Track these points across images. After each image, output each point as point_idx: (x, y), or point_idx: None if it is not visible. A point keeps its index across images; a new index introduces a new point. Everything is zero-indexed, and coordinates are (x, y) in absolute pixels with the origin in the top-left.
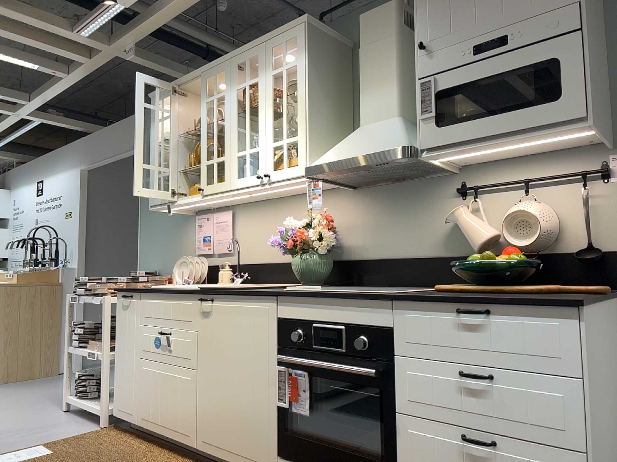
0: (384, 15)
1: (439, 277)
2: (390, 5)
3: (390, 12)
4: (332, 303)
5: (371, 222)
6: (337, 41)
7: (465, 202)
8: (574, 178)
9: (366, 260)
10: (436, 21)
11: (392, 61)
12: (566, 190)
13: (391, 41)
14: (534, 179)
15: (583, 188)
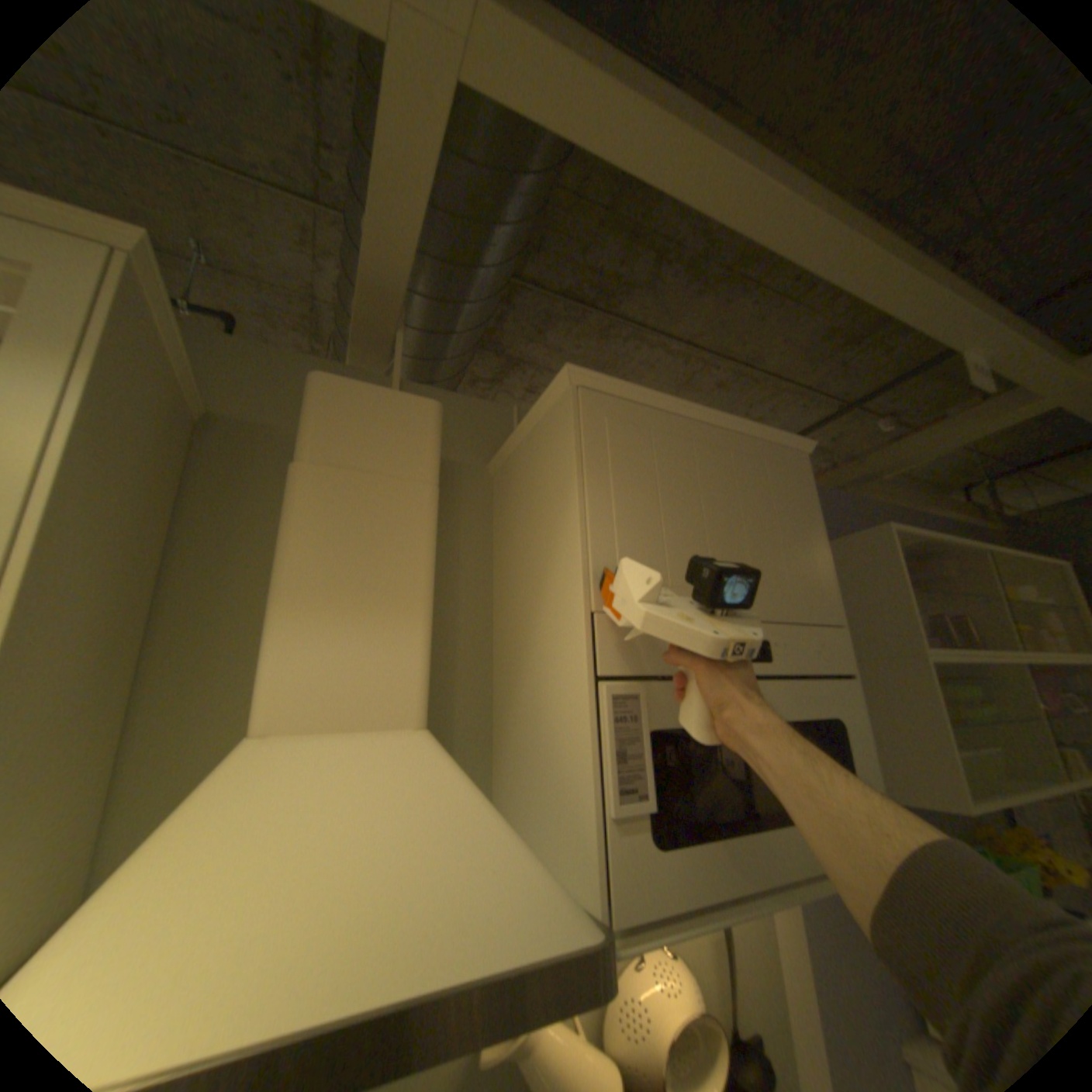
0: (406, 415)
1: None
2: (427, 403)
3: (426, 420)
4: None
5: None
6: (182, 380)
7: None
8: None
9: None
10: (637, 536)
11: (419, 548)
12: None
13: (422, 494)
14: None
15: None
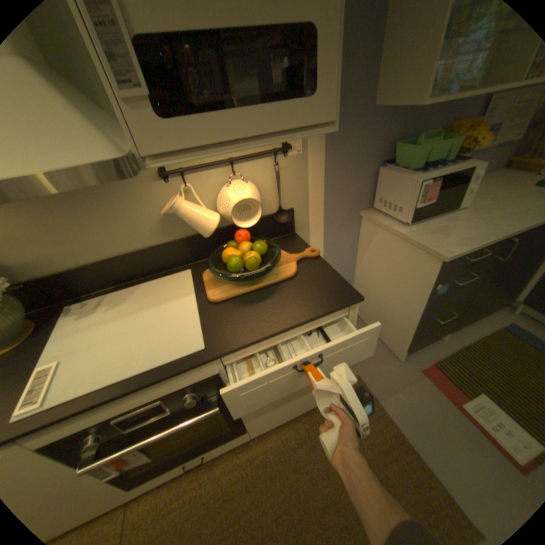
0: None
1: (168, 261)
2: None
3: None
4: (129, 395)
5: (41, 229)
6: None
7: (170, 185)
8: (265, 153)
9: (63, 271)
10: None
11: None
12: (260, 165)
13: None
14: (239, 158)
15: (273, 163)
